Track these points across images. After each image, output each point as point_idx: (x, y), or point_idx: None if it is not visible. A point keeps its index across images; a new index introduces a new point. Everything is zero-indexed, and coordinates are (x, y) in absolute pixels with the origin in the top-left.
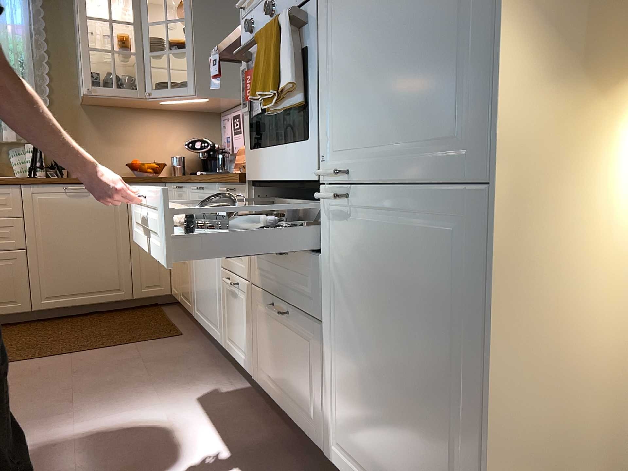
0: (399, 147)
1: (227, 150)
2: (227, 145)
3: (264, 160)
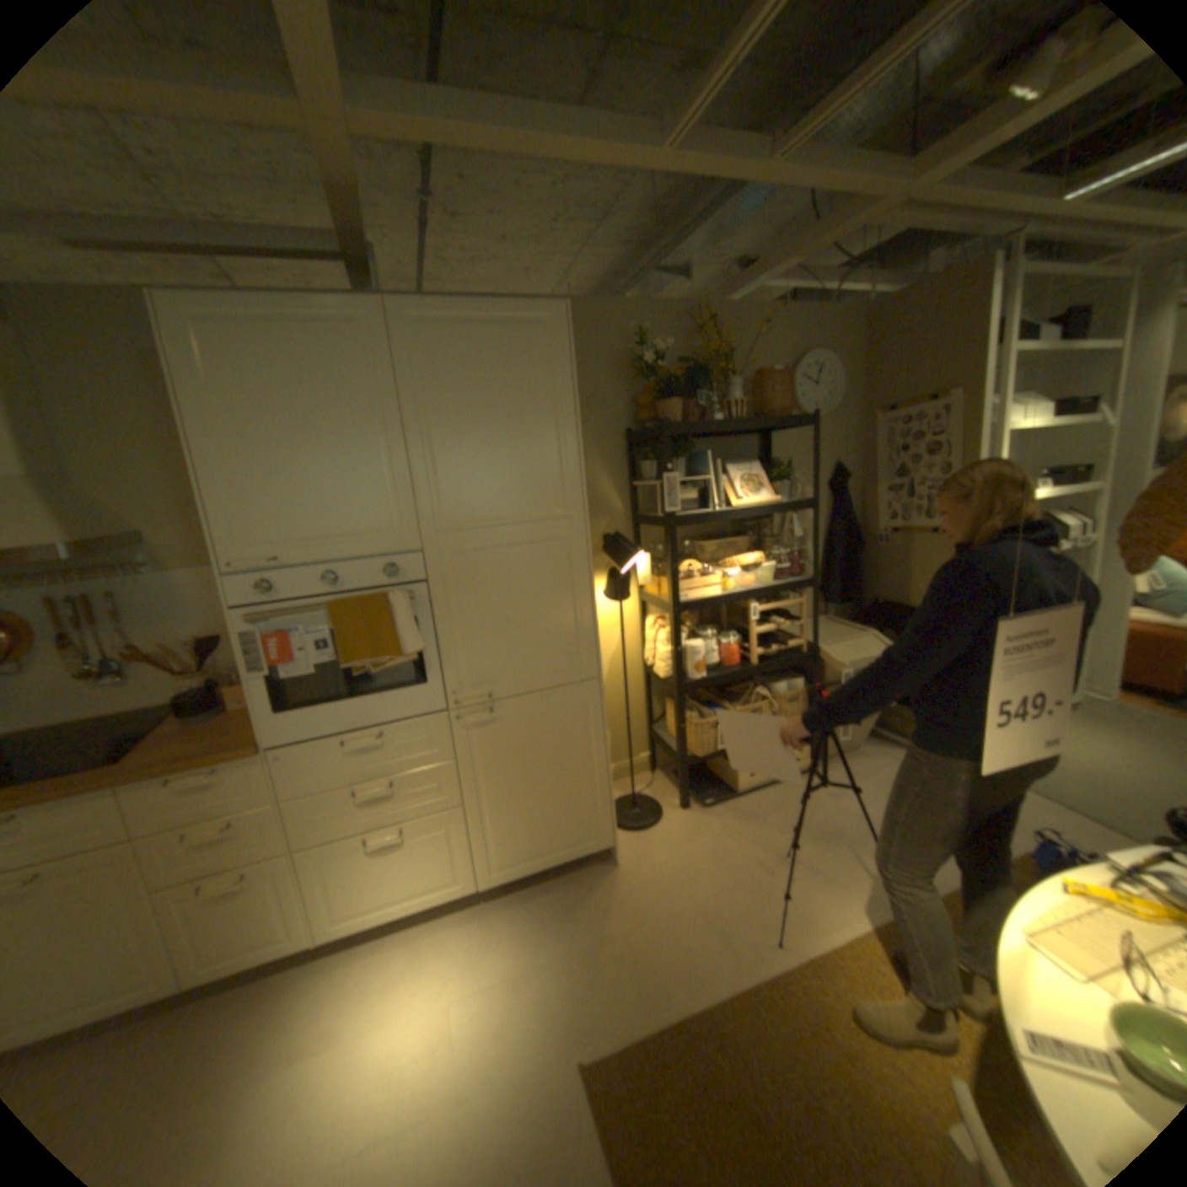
0: (530, 673)
1: None
2: None
3: (317, 717)
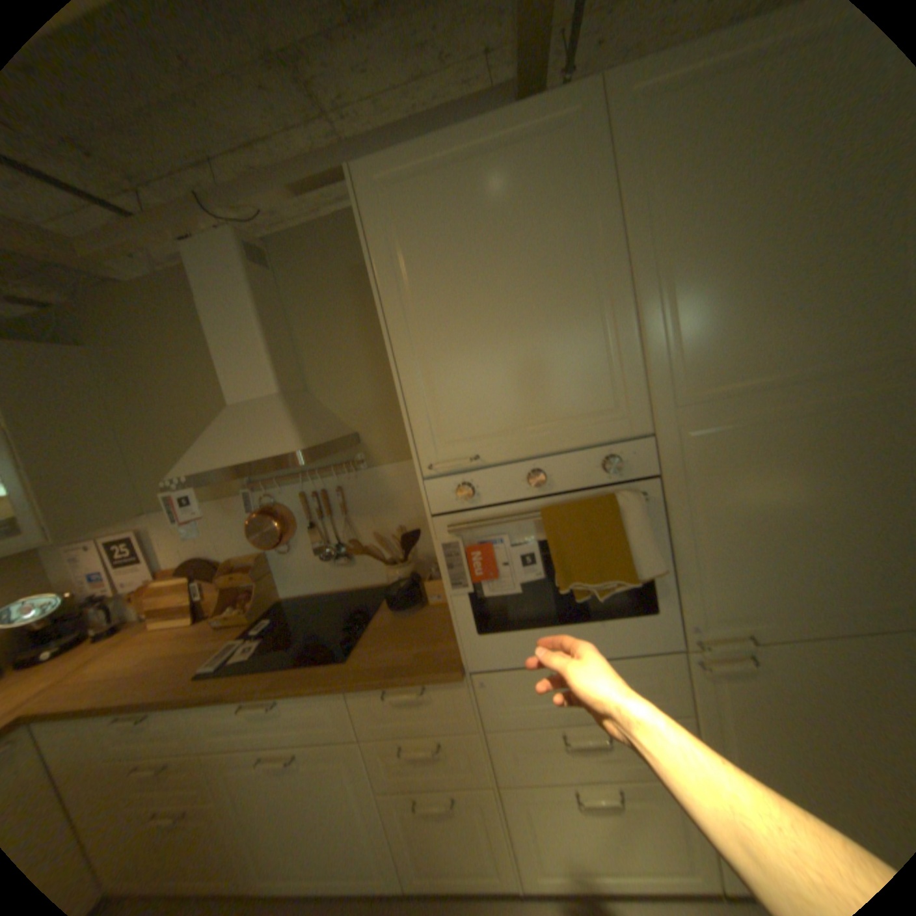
0: (823, 610)
1: (98, 593)
2: (96, 586)
3: (525, 643)
